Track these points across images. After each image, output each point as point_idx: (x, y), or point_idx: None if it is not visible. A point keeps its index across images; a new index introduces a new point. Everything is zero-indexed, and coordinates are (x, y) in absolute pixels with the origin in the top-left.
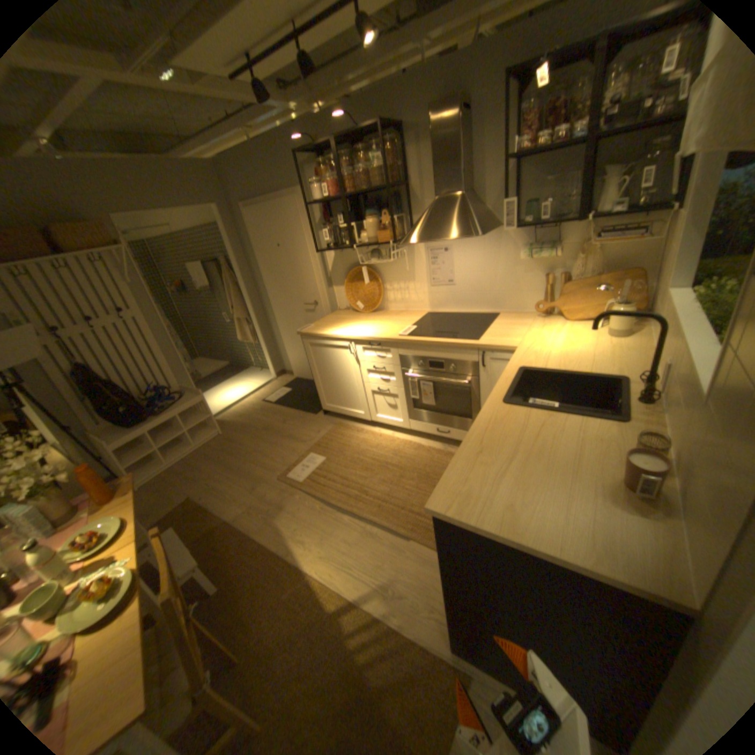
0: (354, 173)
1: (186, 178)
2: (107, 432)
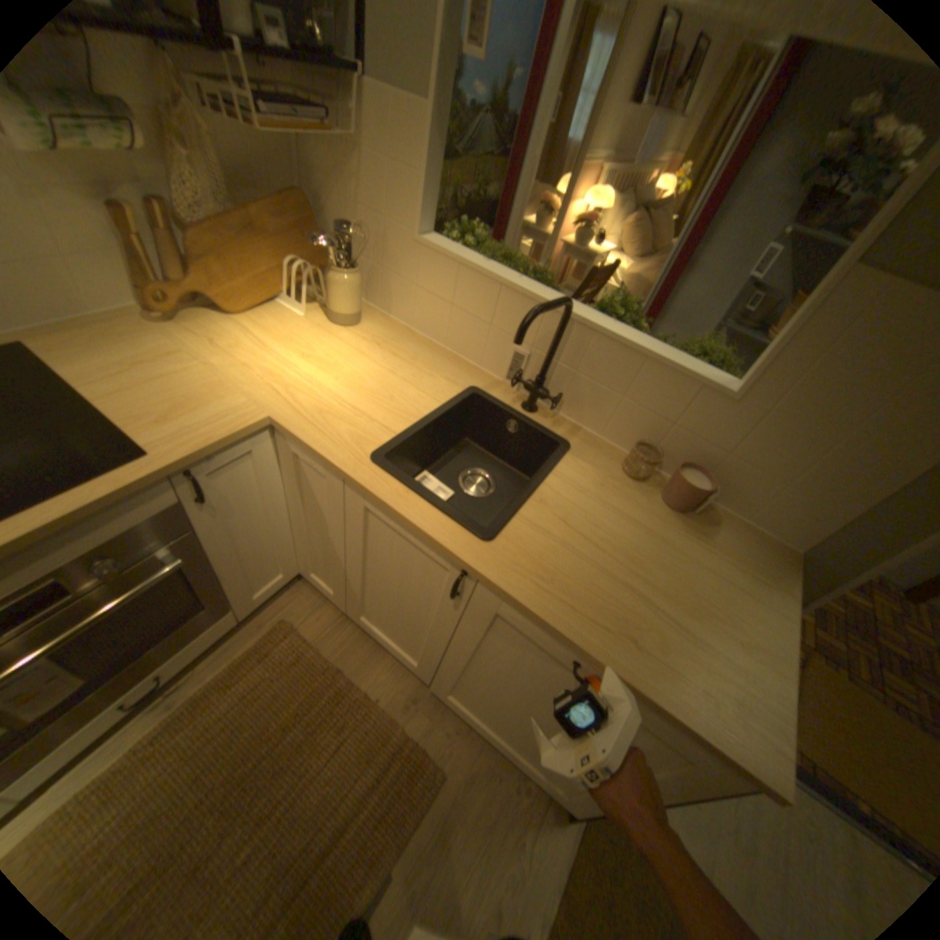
0: None
1: None
2: None
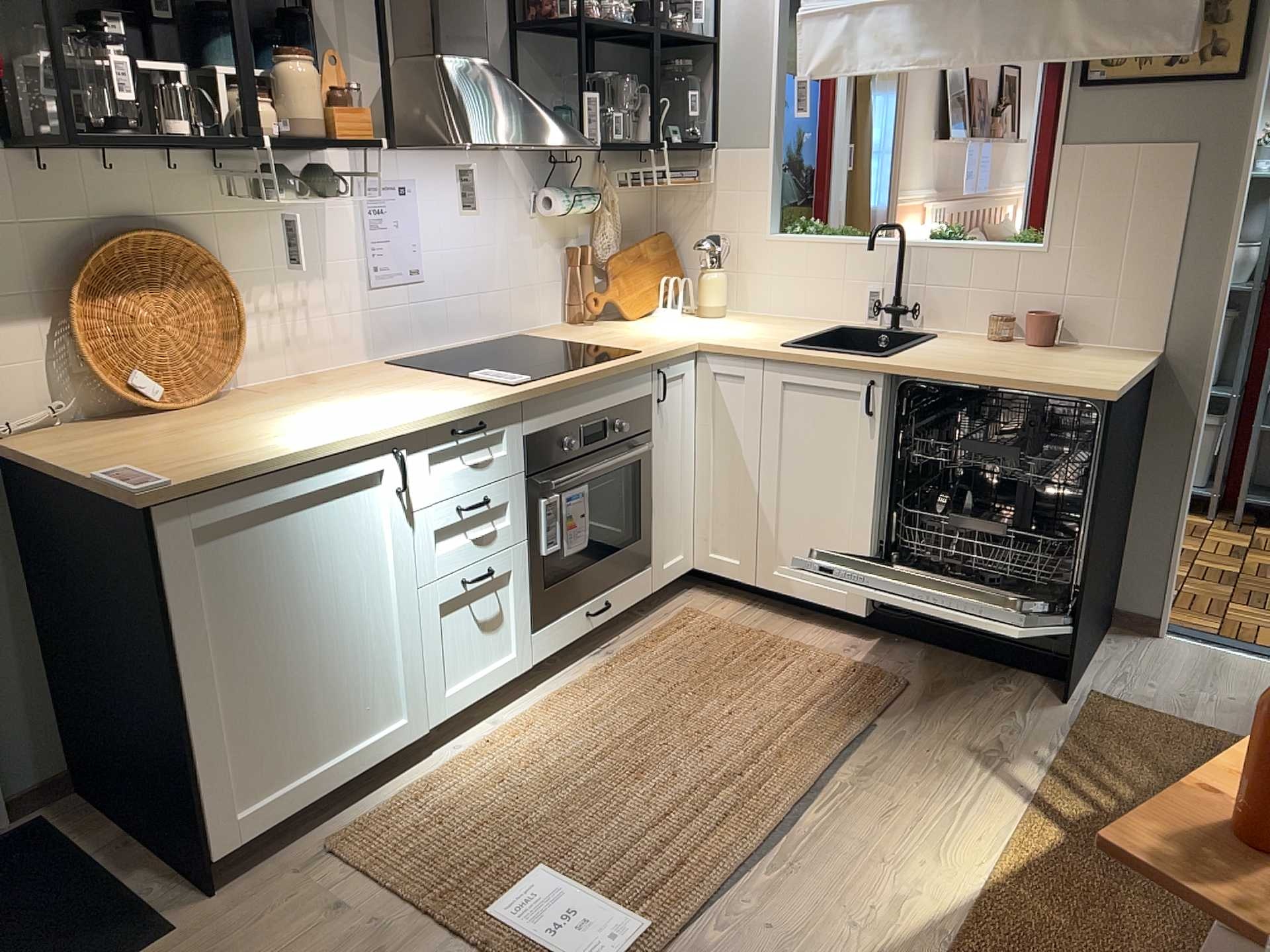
0: None
1: None
2: None
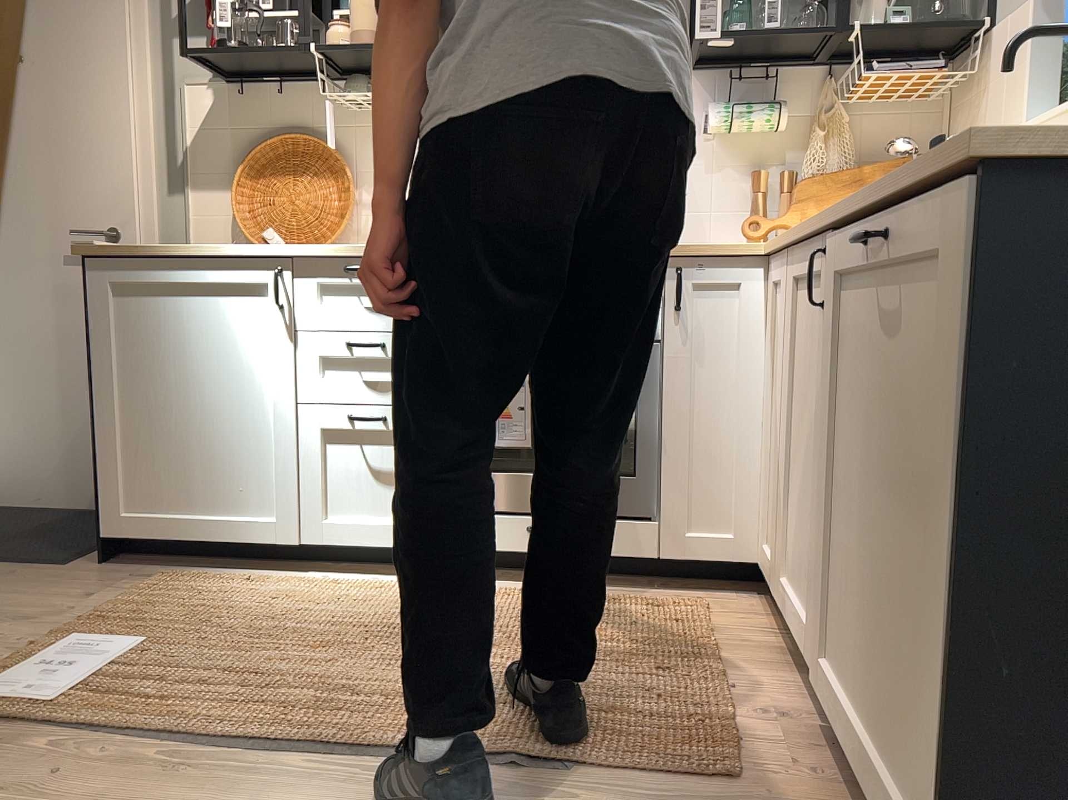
0: None
1: None
2: None
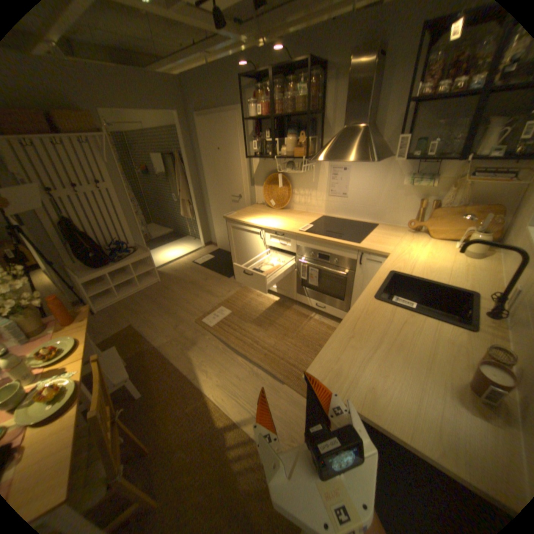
0: (283, 99)
1: (156, 88)
2: (79, 270)
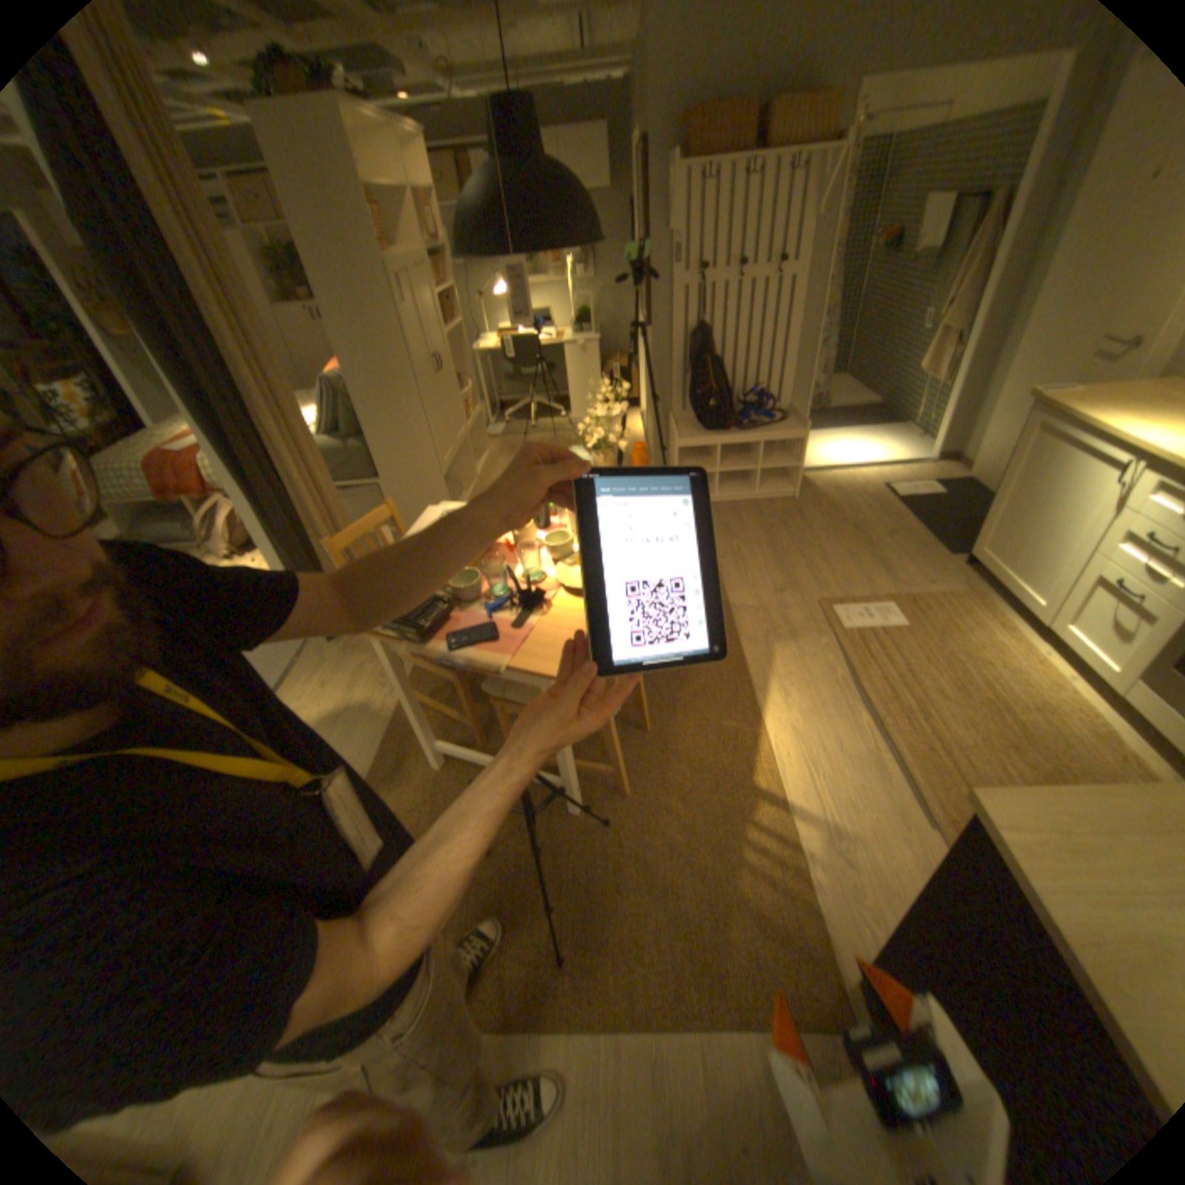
0: None
1: None
2: (684, 424)
